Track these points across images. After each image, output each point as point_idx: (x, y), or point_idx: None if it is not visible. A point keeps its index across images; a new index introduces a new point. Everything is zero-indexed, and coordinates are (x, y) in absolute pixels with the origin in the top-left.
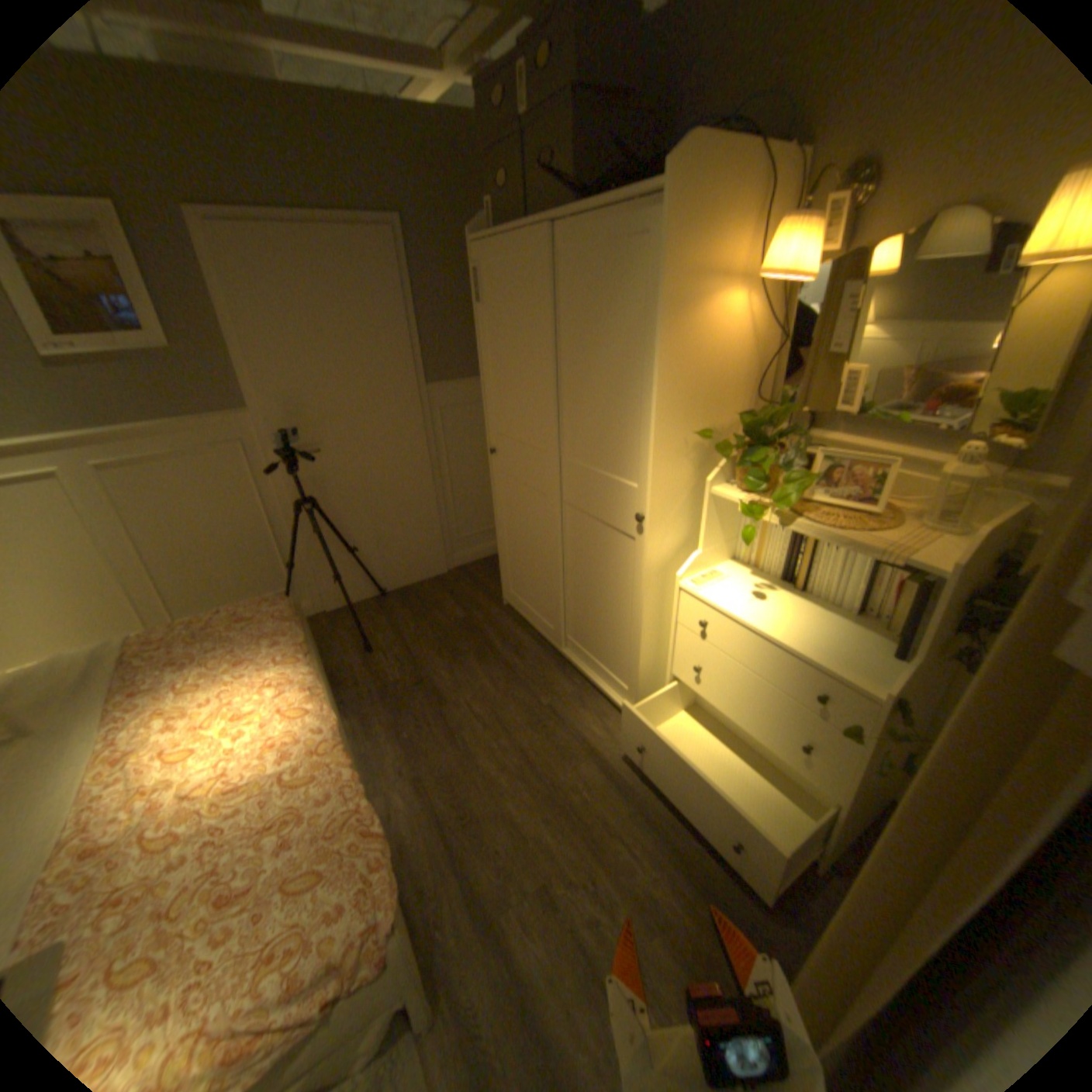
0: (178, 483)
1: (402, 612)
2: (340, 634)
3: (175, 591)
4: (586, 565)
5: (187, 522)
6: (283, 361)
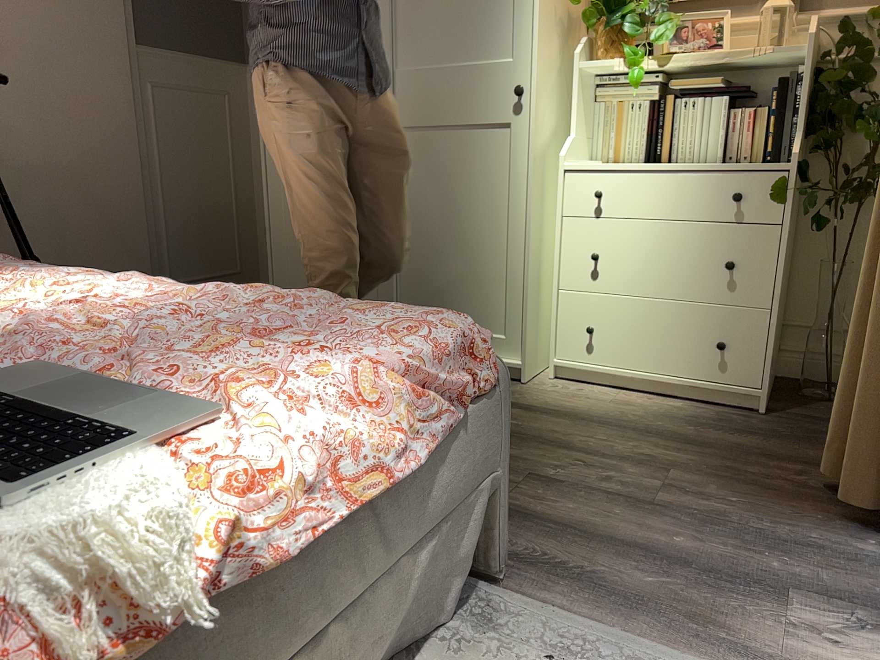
0: None
1: None
2: None
3: None
4: (432, 198)
5: None
6: None
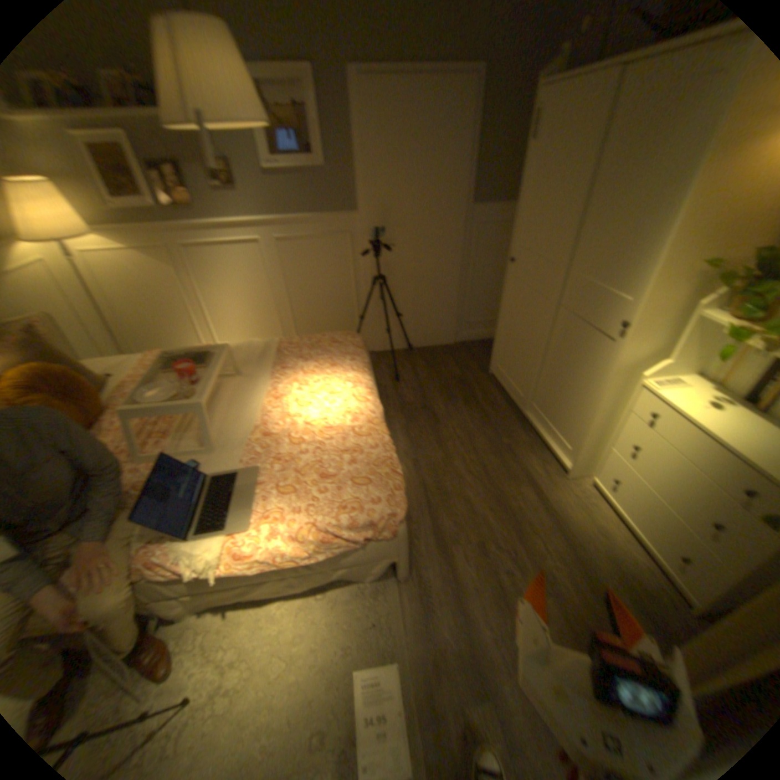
0: (315, 255)
1: (421, 363)
2: (382, 367)
3: (302, 321)
4: (566, 355)
5: (315, 280)
6: (386, 180)
